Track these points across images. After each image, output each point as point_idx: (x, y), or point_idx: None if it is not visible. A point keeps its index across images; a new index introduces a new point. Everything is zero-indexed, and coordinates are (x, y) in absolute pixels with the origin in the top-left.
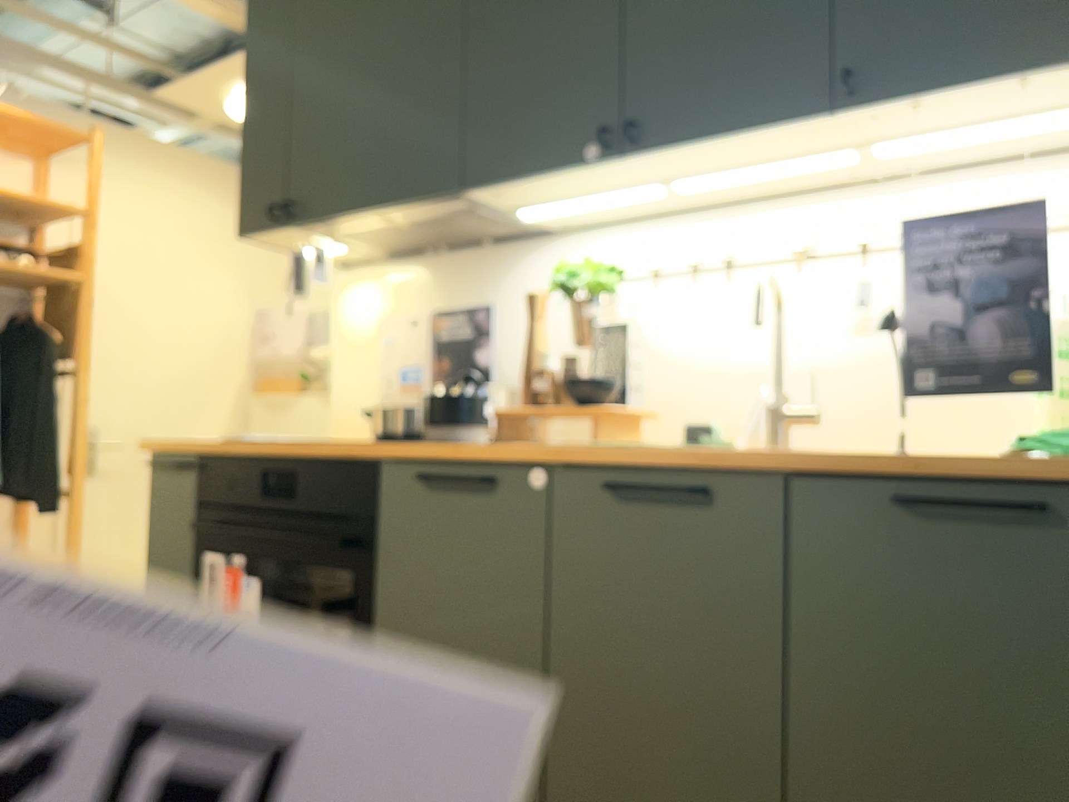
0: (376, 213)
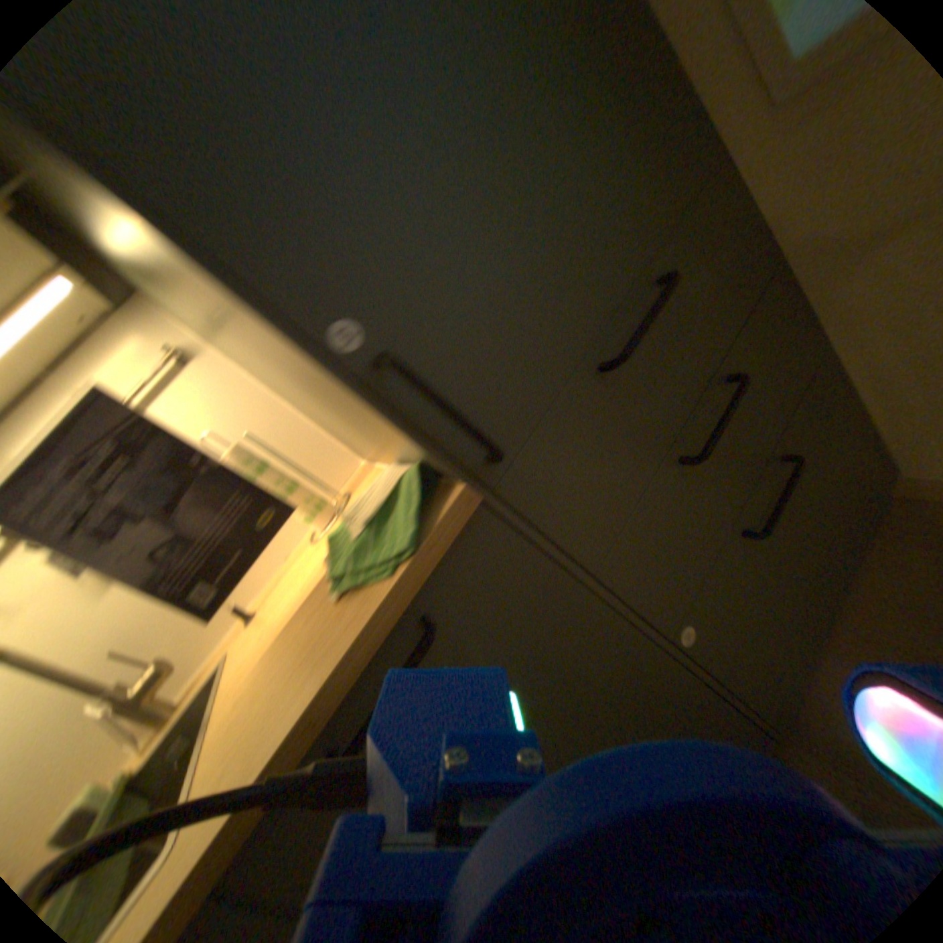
0: None
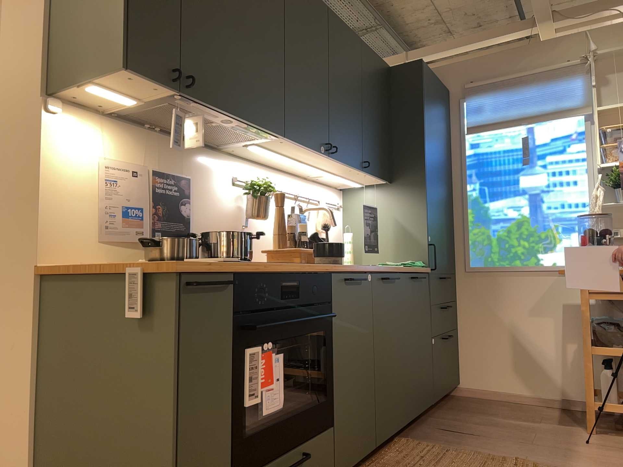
0: (237, 118)
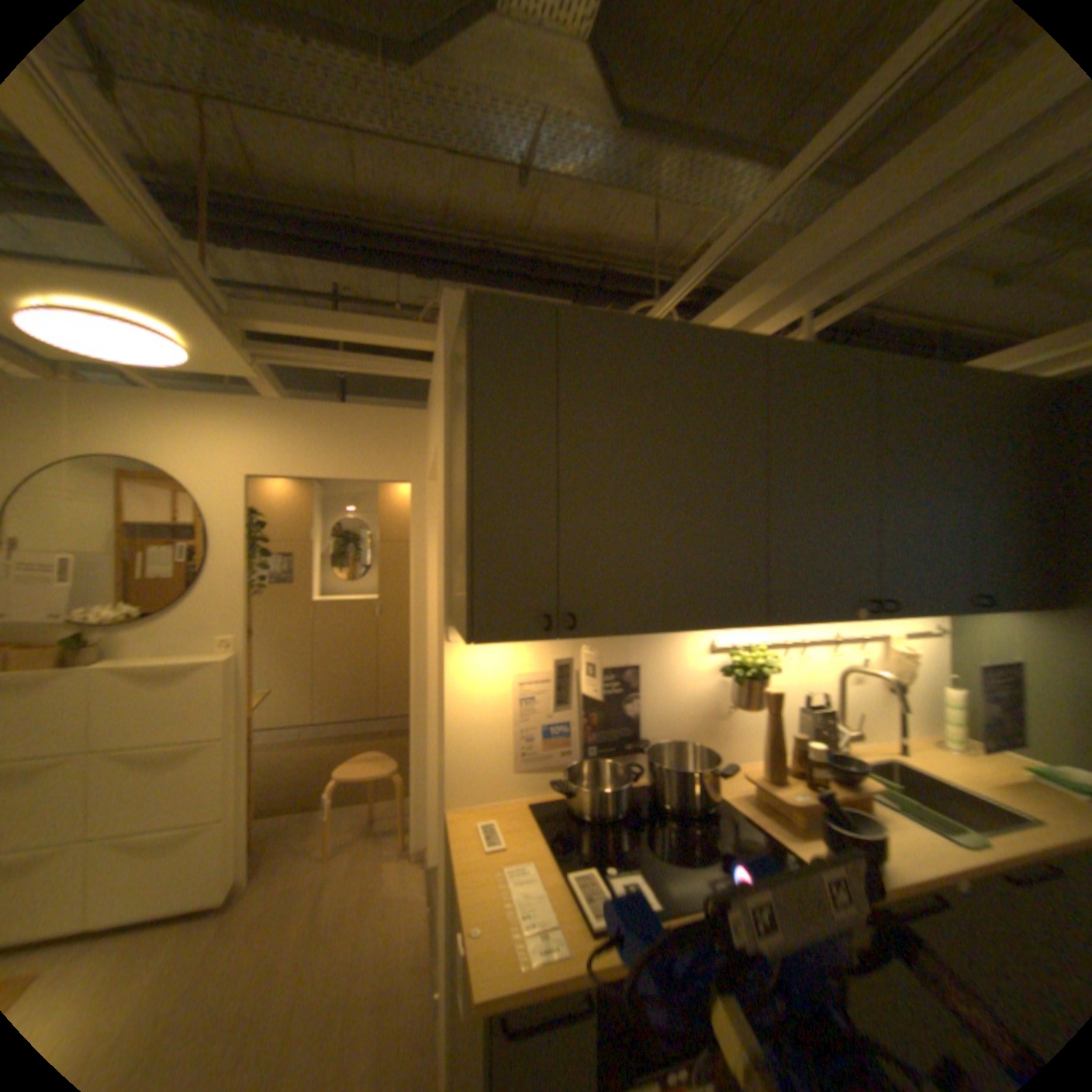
0: (670, 630)
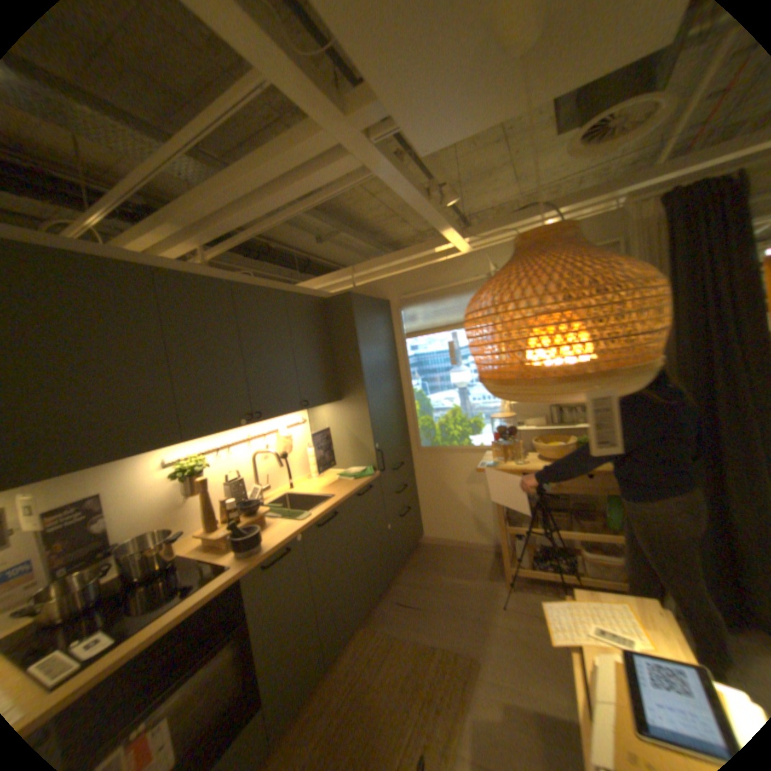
0: (104, 463)
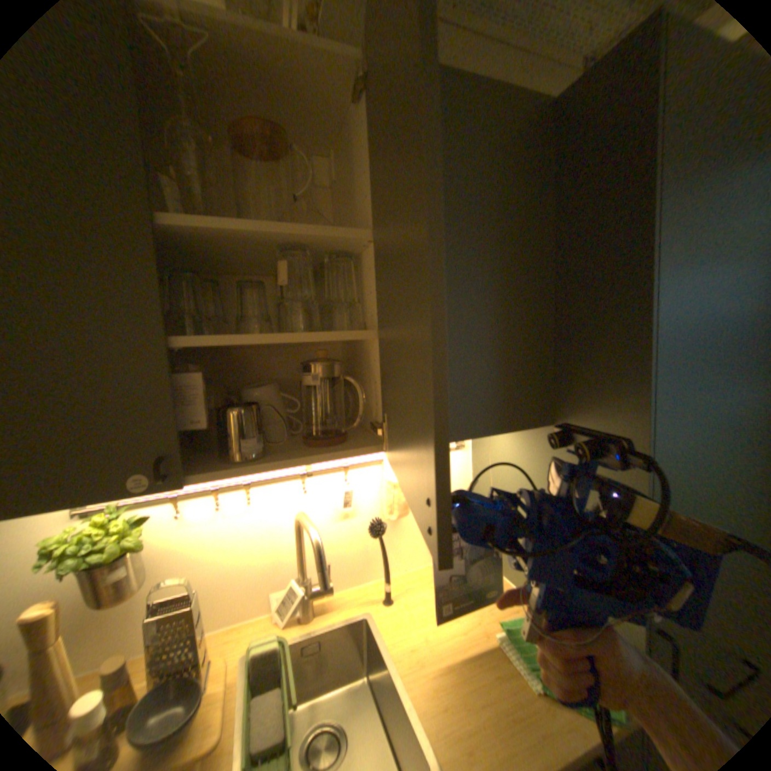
0: None
